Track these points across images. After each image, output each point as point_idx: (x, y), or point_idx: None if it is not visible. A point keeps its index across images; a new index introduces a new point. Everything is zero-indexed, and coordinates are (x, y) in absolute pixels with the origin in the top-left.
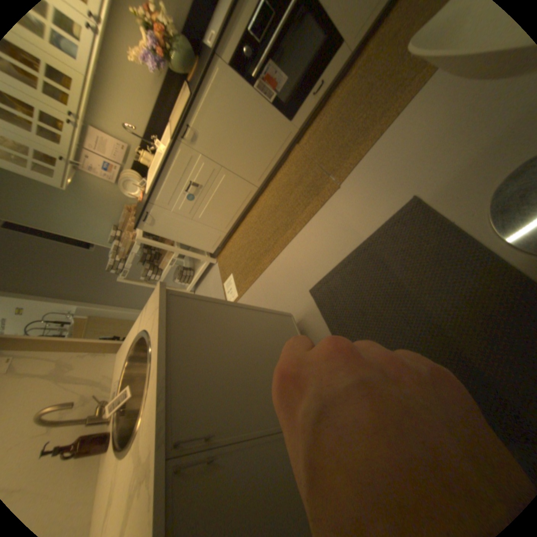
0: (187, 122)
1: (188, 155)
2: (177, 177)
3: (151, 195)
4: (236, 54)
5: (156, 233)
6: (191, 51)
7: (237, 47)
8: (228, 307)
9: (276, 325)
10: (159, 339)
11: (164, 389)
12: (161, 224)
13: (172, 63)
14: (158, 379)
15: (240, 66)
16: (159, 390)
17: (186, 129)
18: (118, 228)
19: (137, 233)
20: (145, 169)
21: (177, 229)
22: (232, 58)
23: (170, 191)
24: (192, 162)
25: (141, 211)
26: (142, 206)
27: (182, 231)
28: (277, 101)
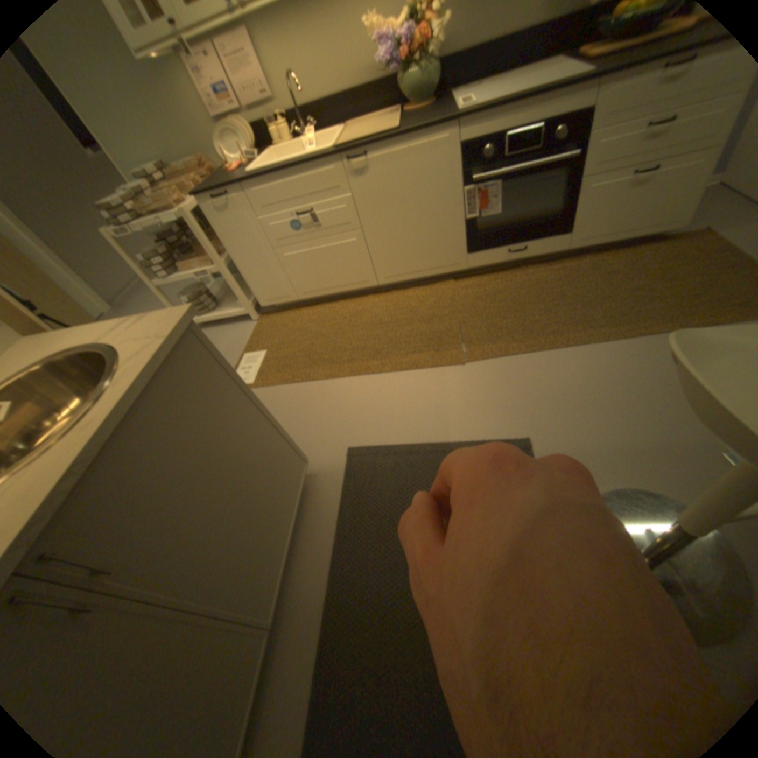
0: (367, 148)
1: (335, 180)
2: (299, 190)
3: (248, 178)
4: (475, 141)
5: (212, 223)
6: (431, 84)
7: (482, 135)
8: (245, 401)
9: (282, 464)
10: (132, 384)
11: (85, 463)
12: (229, 219)
13: (403, 75)
14: (88, 442)
15: (469, 155)
16: (78, 460)
17: (360, 154)
18: (161, 168)
19: (184, 199)
20: (266, 140)
21: (242, 242)
22: (468, 139)
23: (277, 196)
24: (332, 191)
25: (216, 181)
26: (224, 177)
27: (246, 249)
28: (472, 223)
